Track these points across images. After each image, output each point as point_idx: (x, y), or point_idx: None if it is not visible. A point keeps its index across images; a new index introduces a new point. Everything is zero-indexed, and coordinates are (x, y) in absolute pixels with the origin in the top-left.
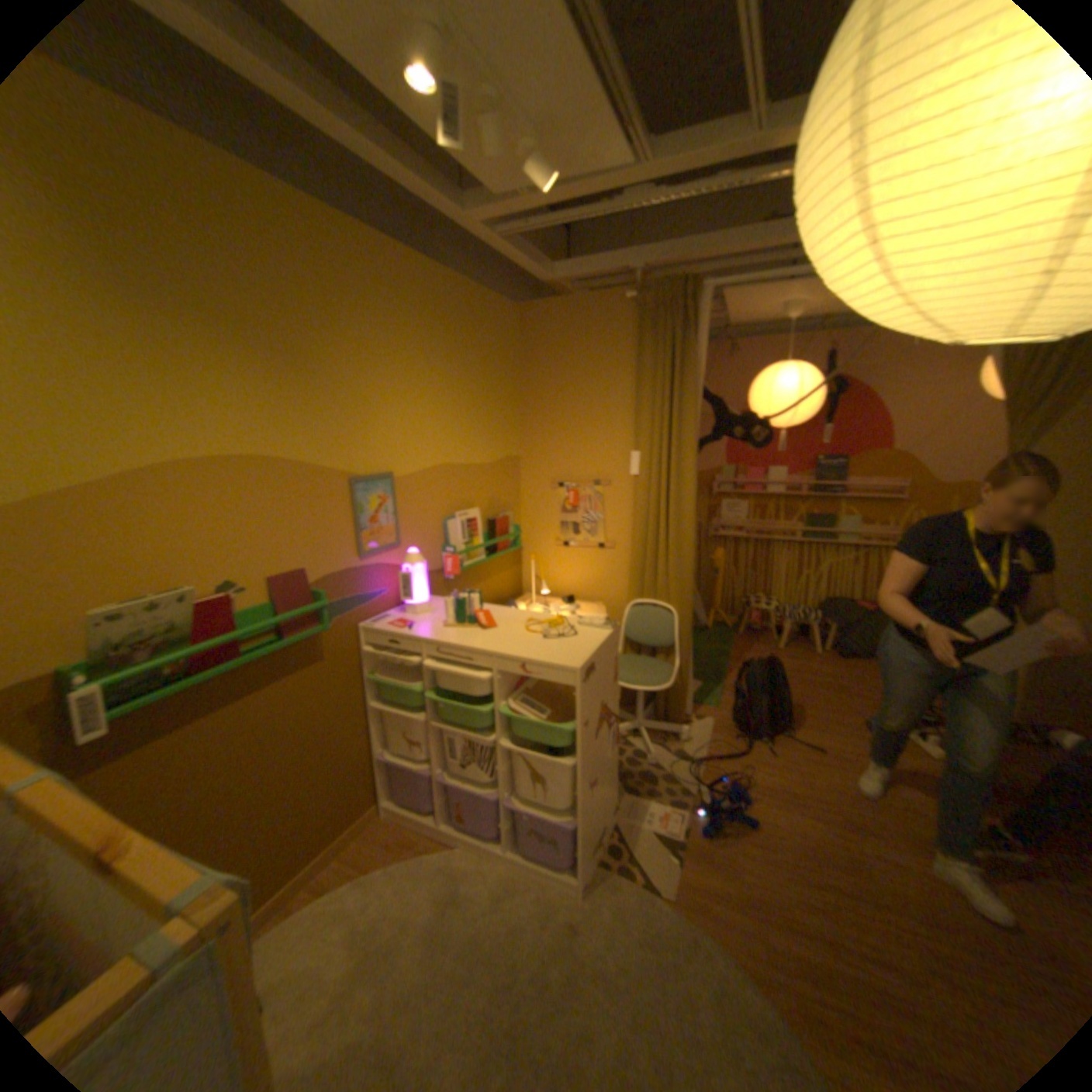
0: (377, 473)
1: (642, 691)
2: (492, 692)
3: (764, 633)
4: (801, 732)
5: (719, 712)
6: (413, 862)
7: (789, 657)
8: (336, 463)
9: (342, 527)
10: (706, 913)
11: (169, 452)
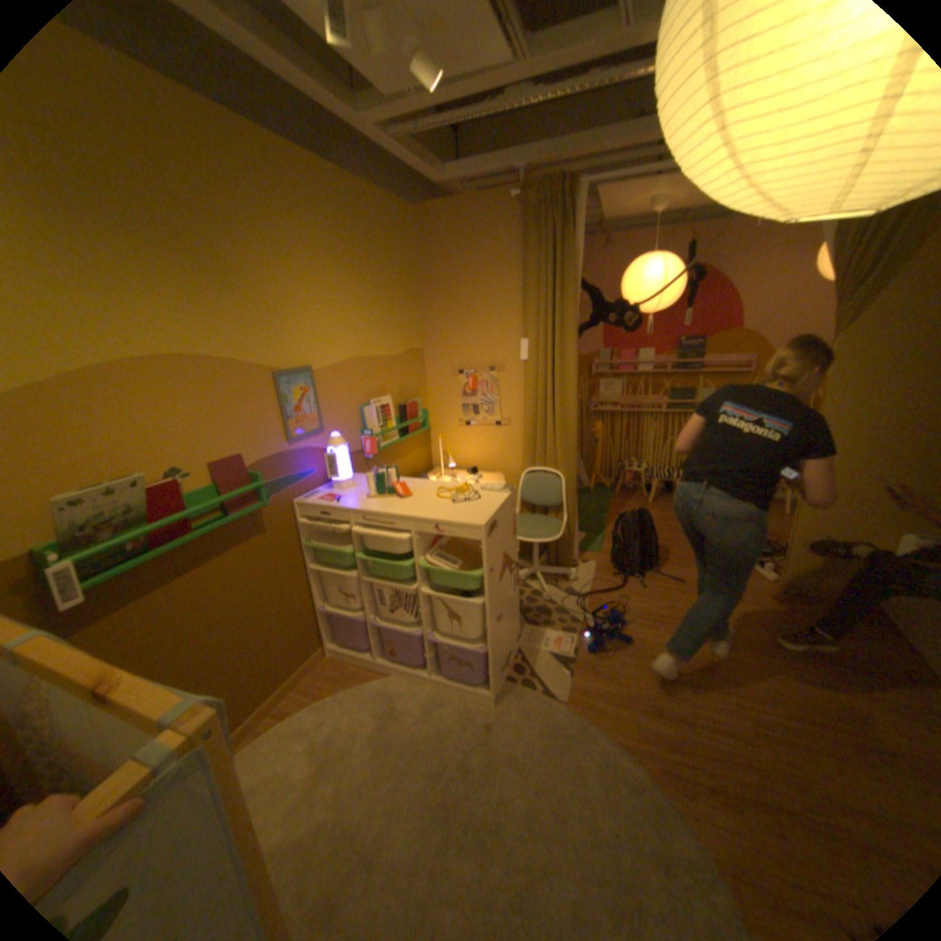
0: (296, 367)
1: (536, 542)
2: (411, 550)
3: (635, 491)
4: (665, 567)
5: (600, 556)
6: (355, 689)
7: (656, 508)
8: (258, 359)
9: (269, 417)
10: (591, 708)
11: (102, 354)
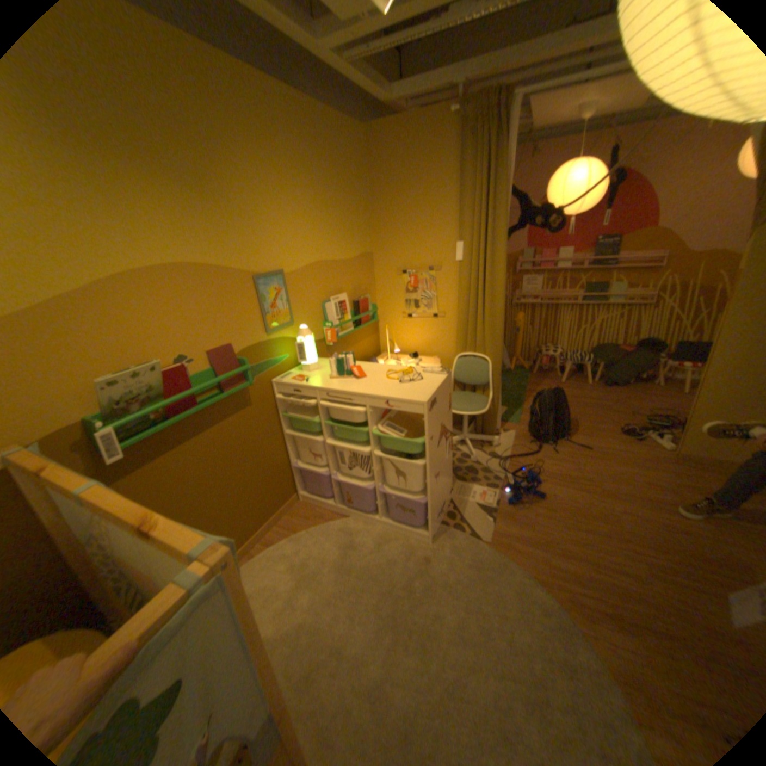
0: (271, 270)
1: (467, 415)
2: (366, 420)
3: (550, 371)
4: (575, 436)
5: (519, 426)
6: (323, 526)
7: (568, 387)
8: (240, 264)
9: (251, 312)
10: (511, 548)
11: (121, 264)
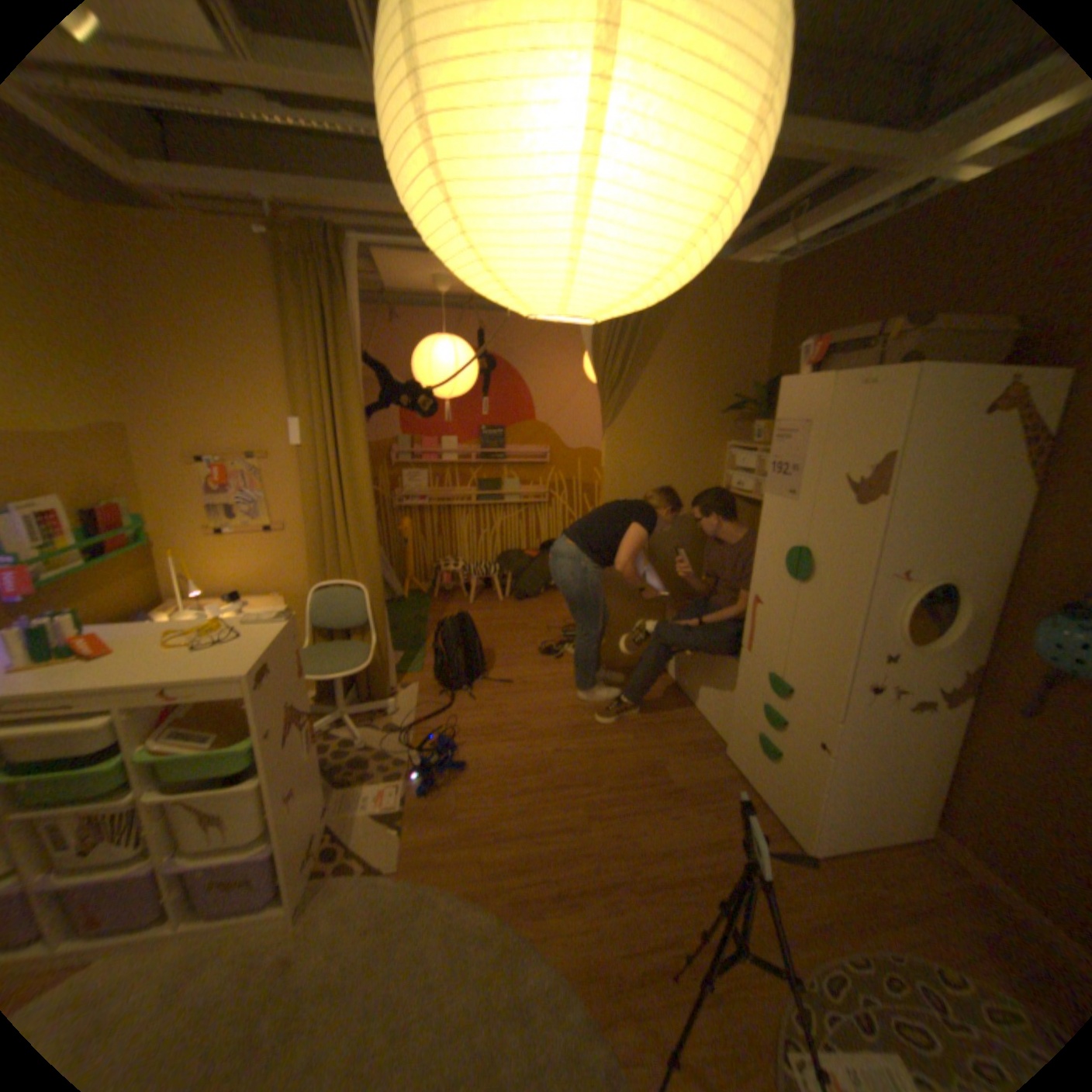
0: None
1: (338, 677)
2: (118, 739)
3: (456, 592)
4: (492, 671)
5: (422, 675)
6: None
7: (478, 609)
8: None
9: None
10: (427, 866)
11: None
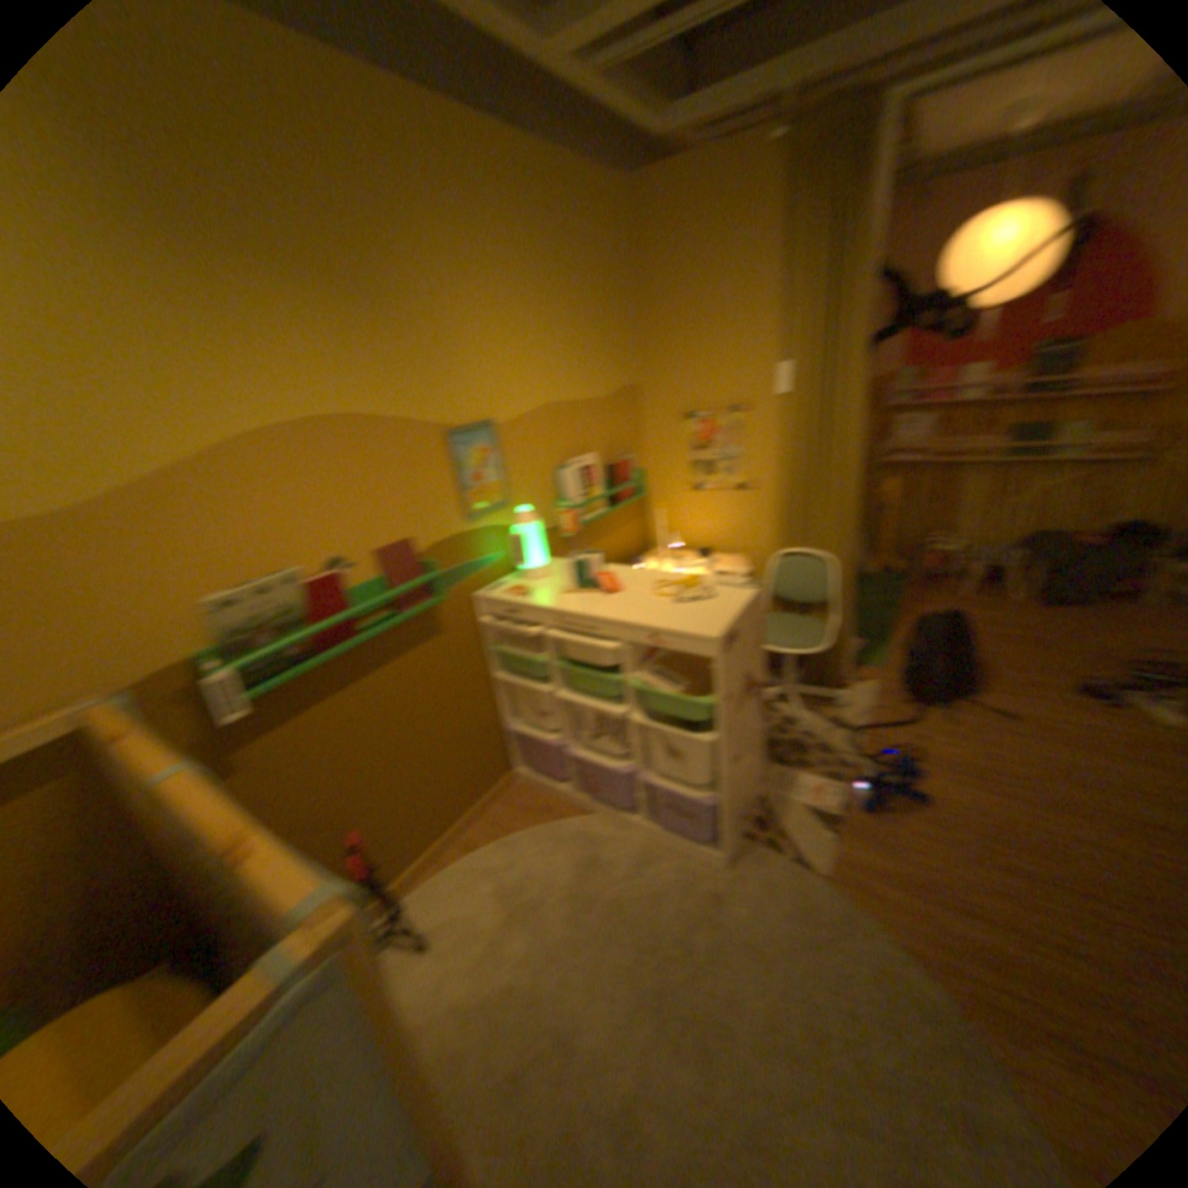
0: (469, 422)
1: (789, 654)
2: (616, 663)
3: (940, 578)
4: (985, 695)
5: (881, 673)
6: (548, 827)
7: (972, 606)
8: (421, 414)
9: (438, 489)
10: (862, 889)
11: (237, 421)
